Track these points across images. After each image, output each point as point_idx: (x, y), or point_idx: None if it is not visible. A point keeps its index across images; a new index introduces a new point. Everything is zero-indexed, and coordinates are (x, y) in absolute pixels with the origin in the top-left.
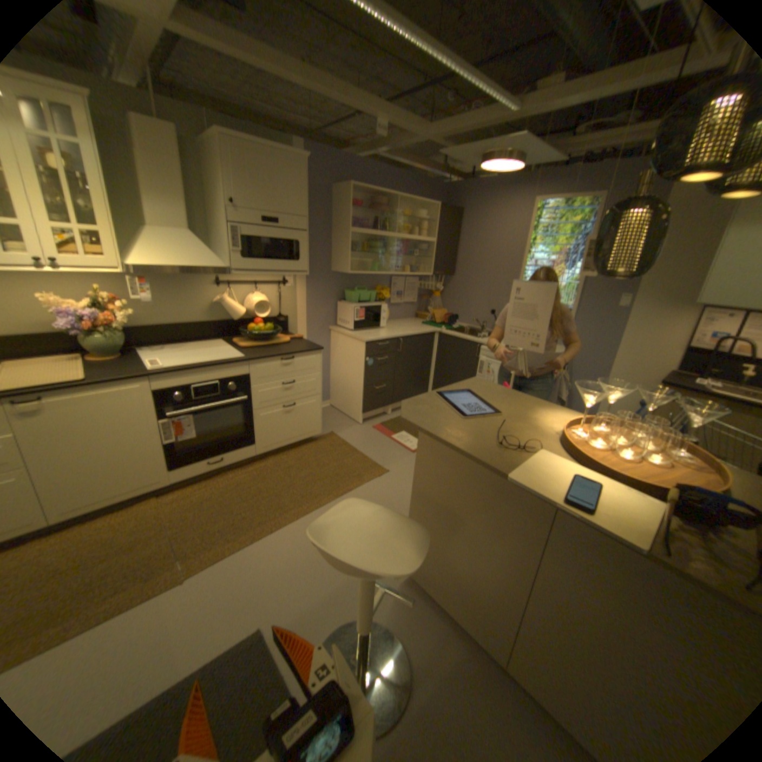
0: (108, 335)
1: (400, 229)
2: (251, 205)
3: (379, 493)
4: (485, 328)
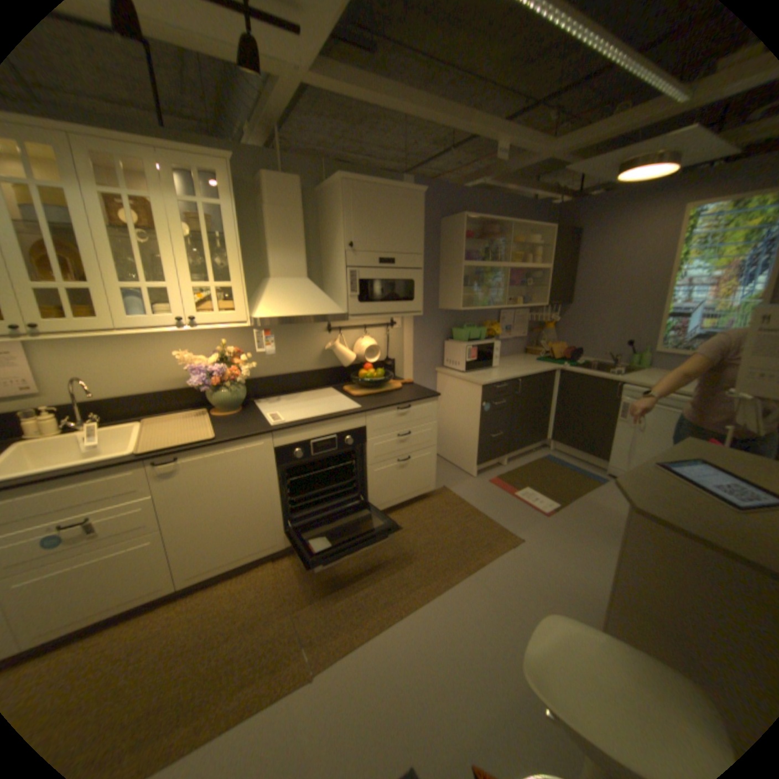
0: (232, 390)
1: (512, 258)
2: (369, 247)
3: (520, 572)
4: (619, 362)
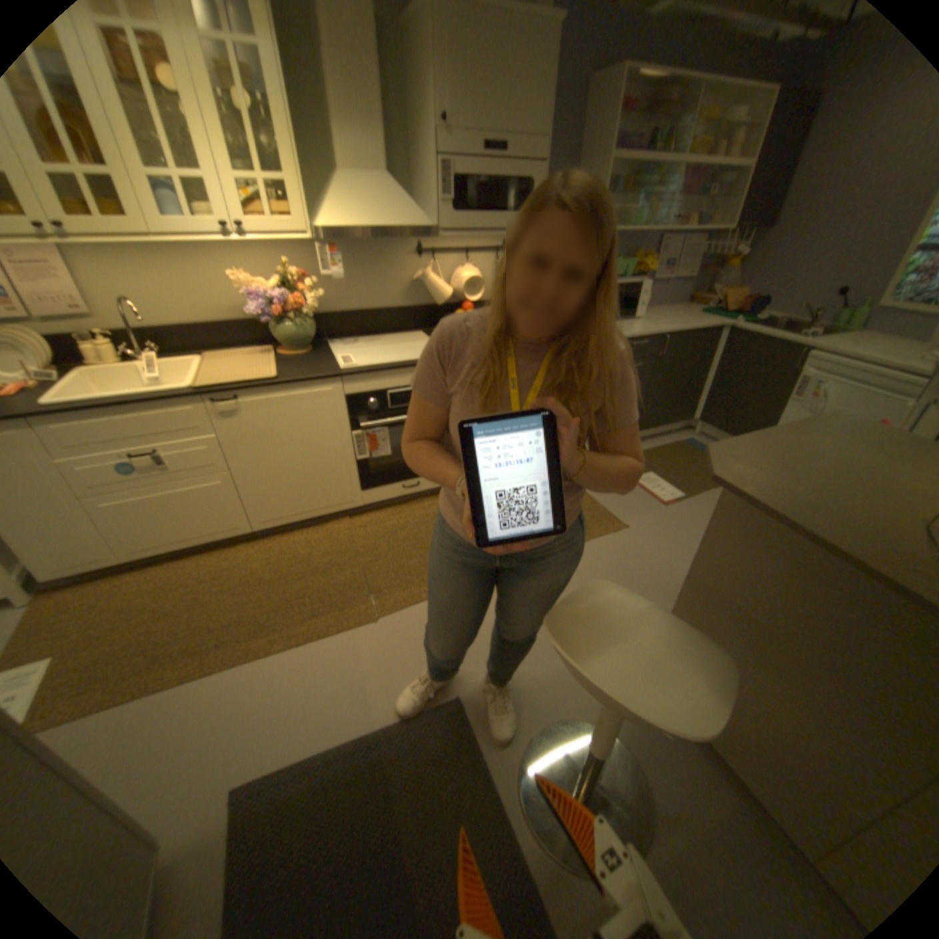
0: (299, 325)
1: (693, 148)
2: (470, 124)
3: (614, 556)
4: (818, 320)
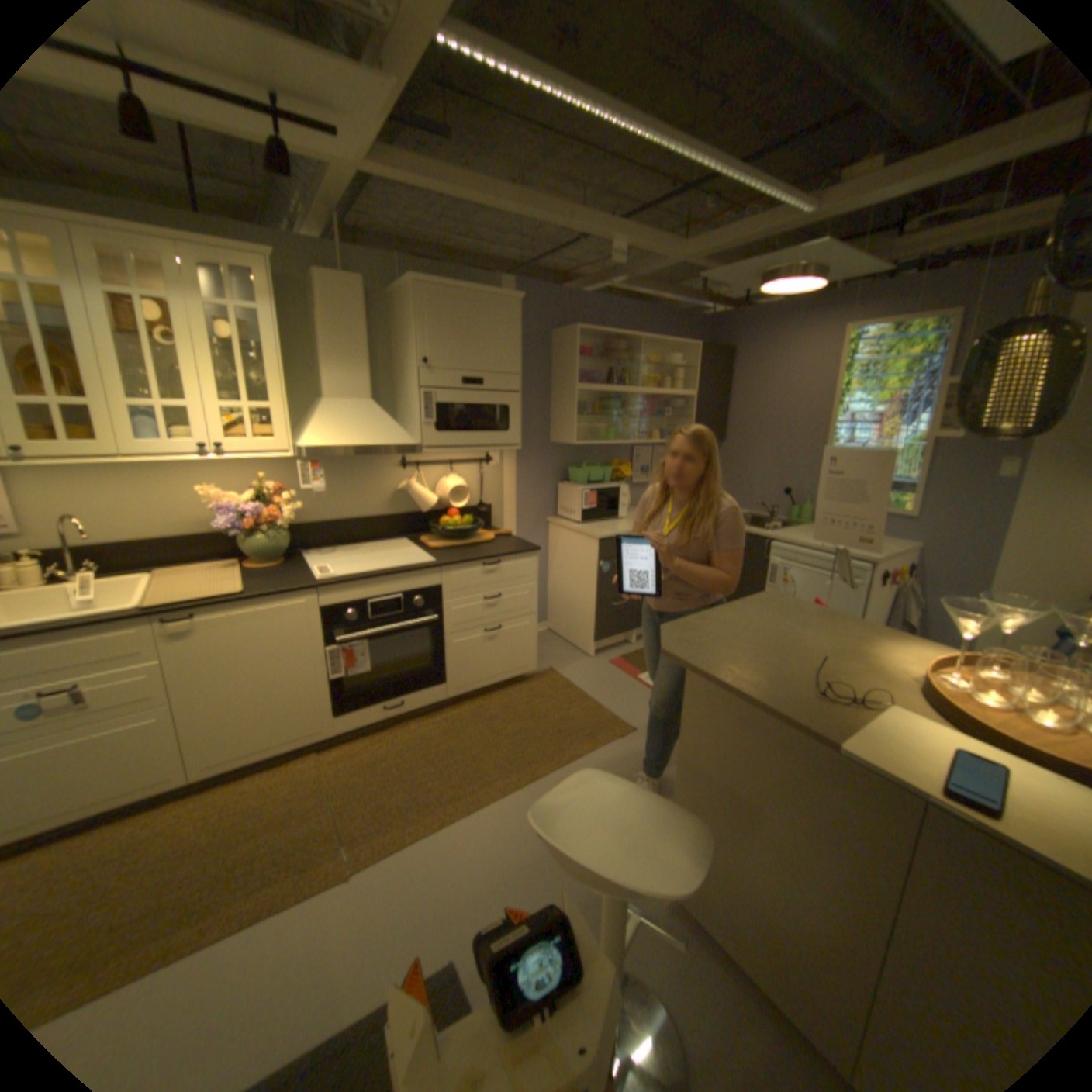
0: (270, 536)
1: (644, 382)
2: (448, 365)
3: (622, 764)
4: (775, 515)
